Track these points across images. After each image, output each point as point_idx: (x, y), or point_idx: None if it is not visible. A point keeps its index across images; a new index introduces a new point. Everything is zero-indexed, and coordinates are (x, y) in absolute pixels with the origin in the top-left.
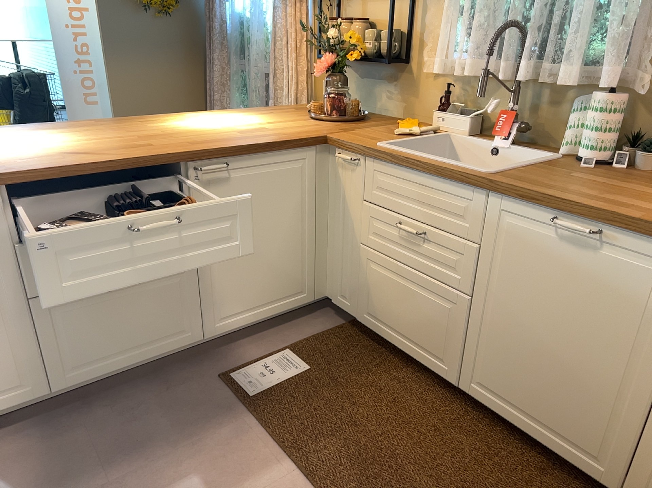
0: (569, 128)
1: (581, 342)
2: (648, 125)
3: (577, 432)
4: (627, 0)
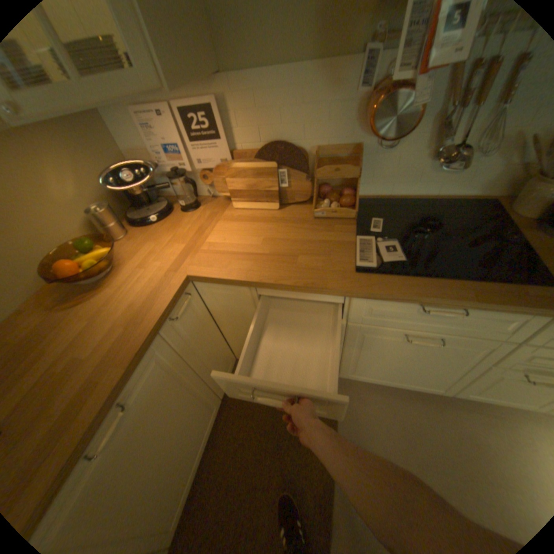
0: None
1: (172, 423)
2: None
3: (203, 425)
4: None
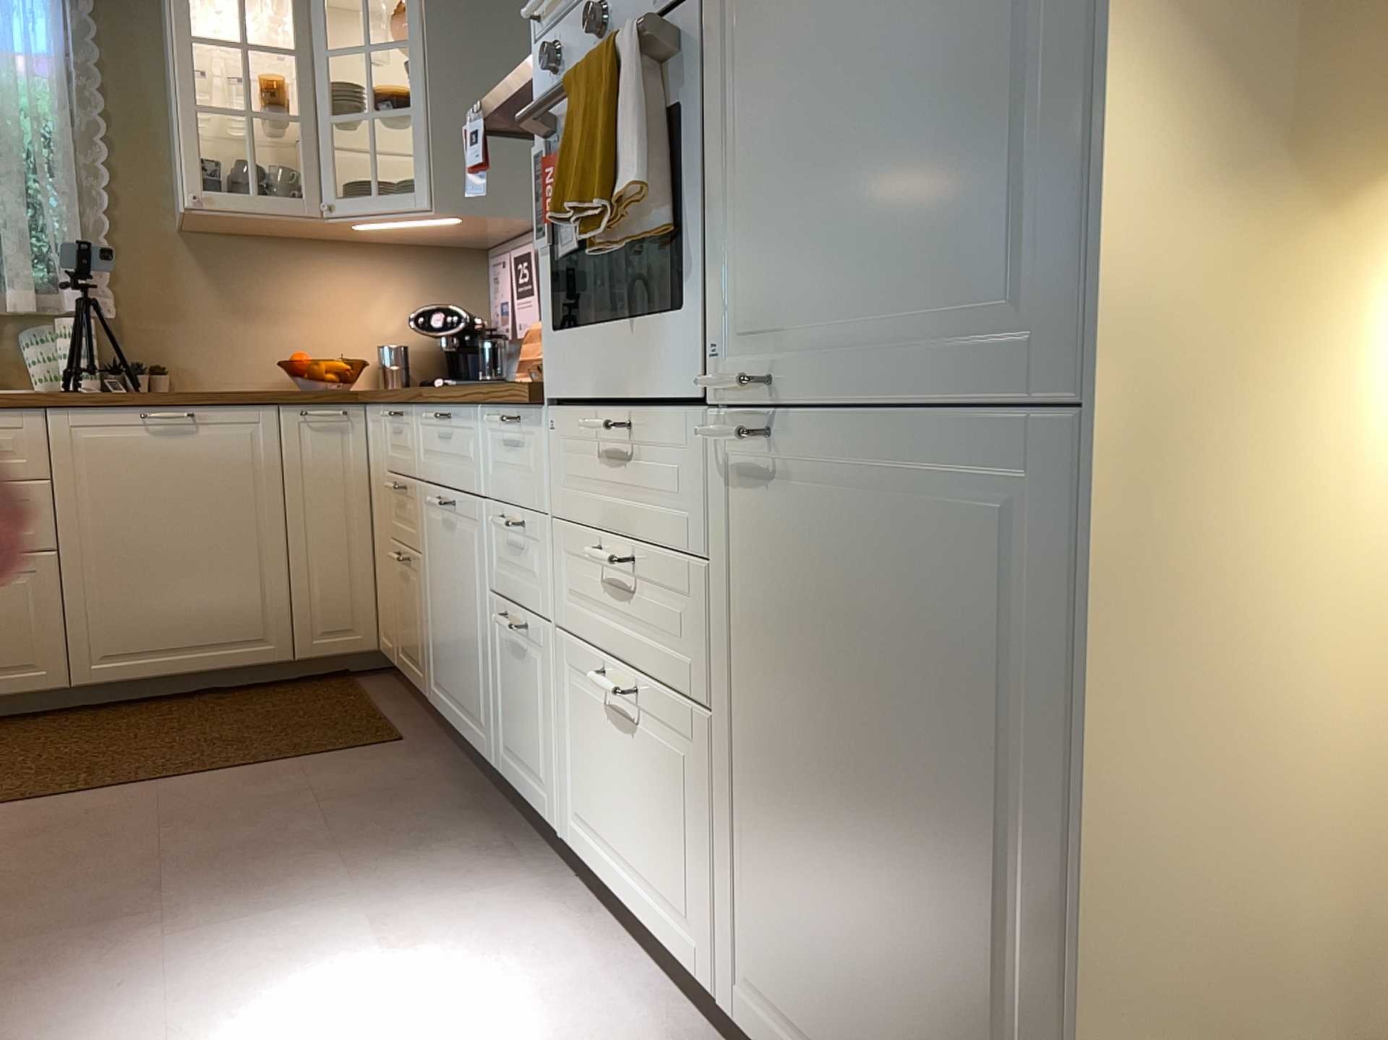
0: (26, 367)
1: (209, 530)
2: (122, 351)
3: (237, 626)
4: (71, 223)
